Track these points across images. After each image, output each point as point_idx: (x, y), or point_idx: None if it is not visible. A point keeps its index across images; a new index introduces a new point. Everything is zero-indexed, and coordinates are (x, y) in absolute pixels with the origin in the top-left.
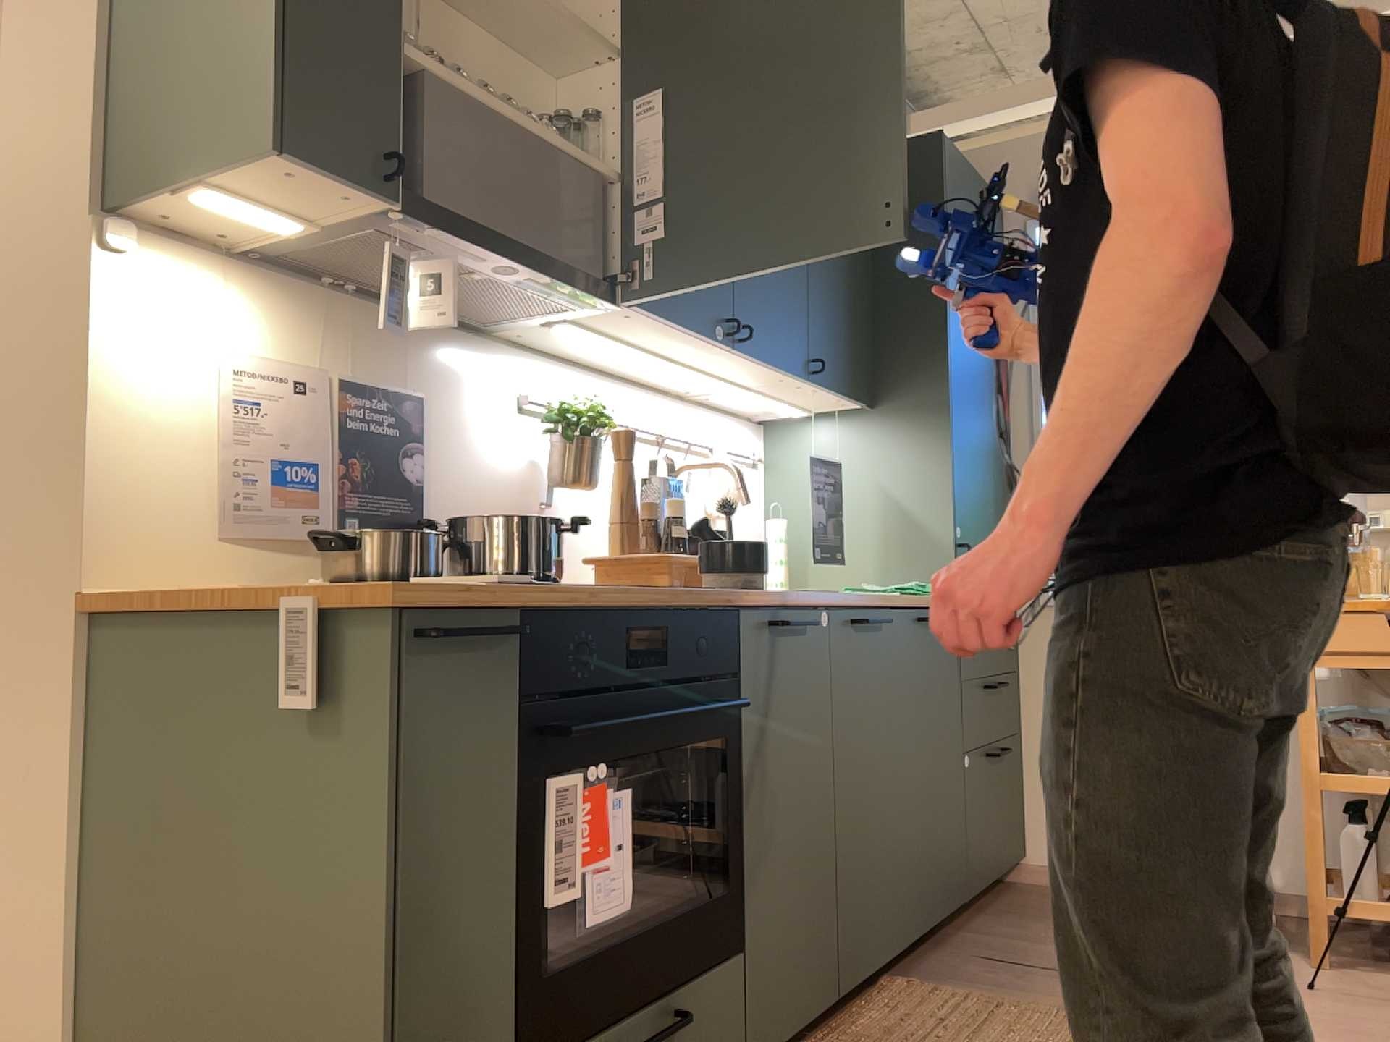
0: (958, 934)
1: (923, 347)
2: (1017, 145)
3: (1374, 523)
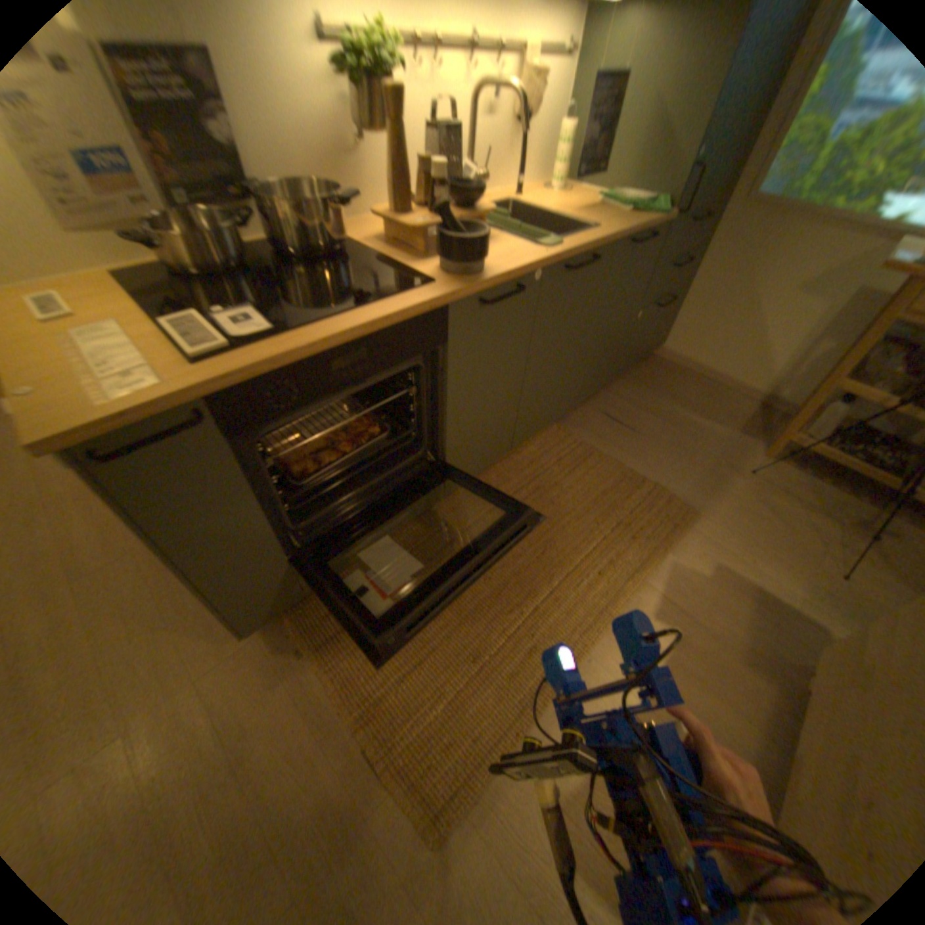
0: (600, 393)
1: None
2: None
3: None
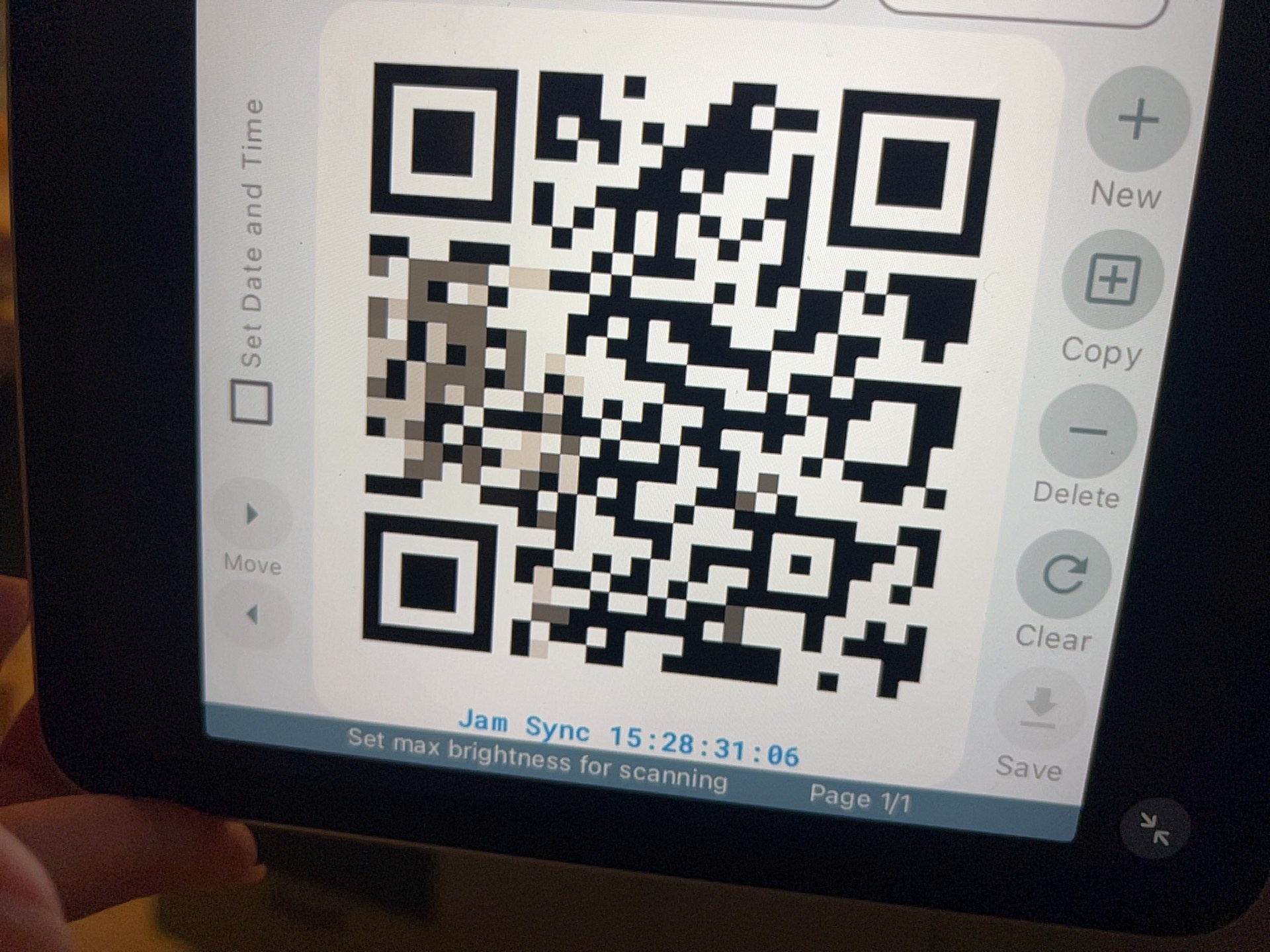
0: None
1: None
2: None
3: None
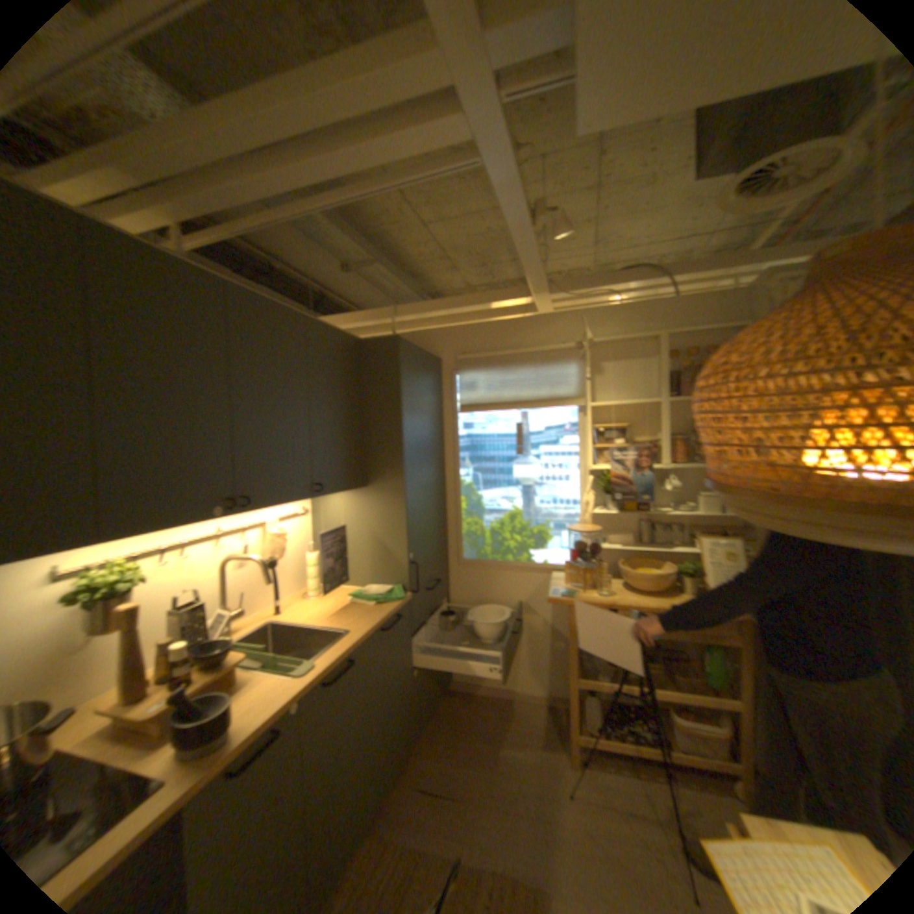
0: (410, 762)
1: (391, 457)
2: (449, 329)
3: (605, 542)
